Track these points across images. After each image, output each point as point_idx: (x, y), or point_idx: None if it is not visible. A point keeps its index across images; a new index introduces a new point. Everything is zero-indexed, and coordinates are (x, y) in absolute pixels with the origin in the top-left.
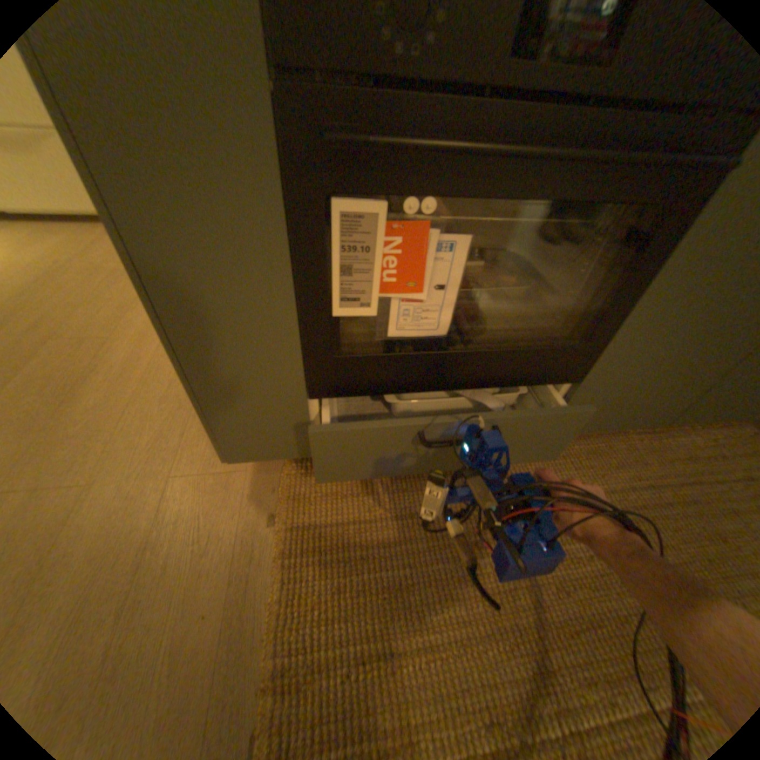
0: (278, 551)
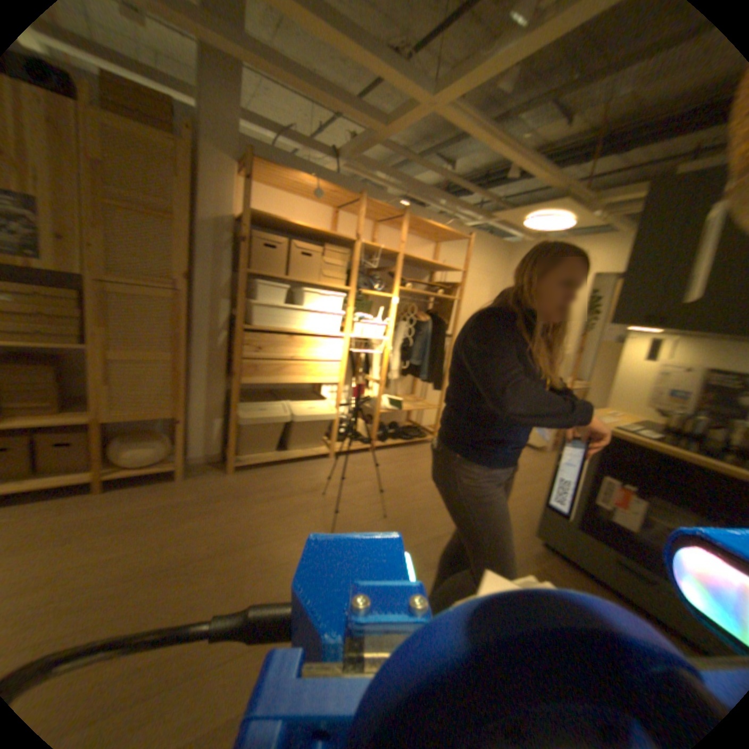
0: (535, 570)
